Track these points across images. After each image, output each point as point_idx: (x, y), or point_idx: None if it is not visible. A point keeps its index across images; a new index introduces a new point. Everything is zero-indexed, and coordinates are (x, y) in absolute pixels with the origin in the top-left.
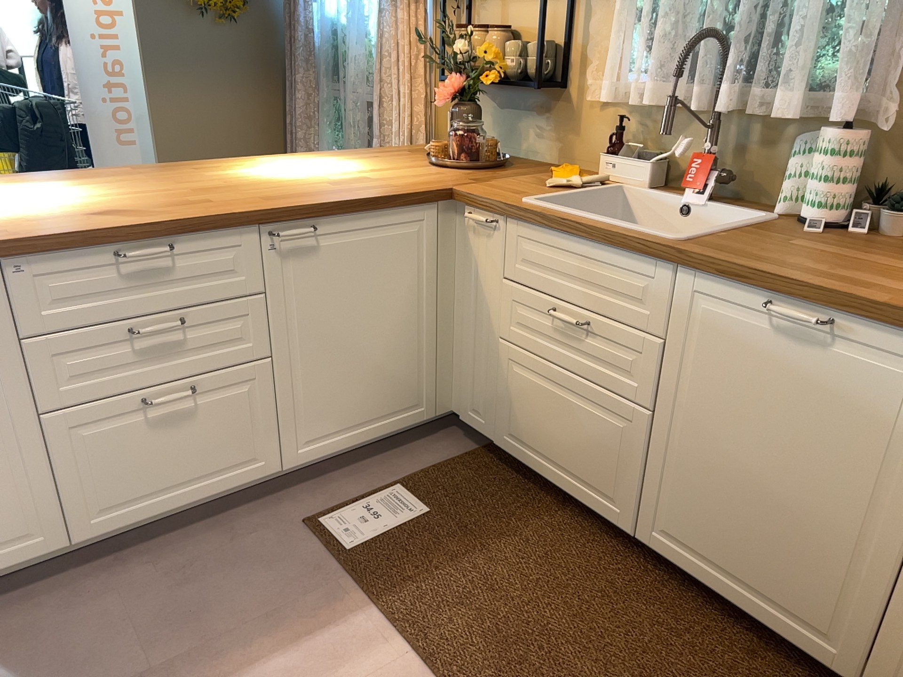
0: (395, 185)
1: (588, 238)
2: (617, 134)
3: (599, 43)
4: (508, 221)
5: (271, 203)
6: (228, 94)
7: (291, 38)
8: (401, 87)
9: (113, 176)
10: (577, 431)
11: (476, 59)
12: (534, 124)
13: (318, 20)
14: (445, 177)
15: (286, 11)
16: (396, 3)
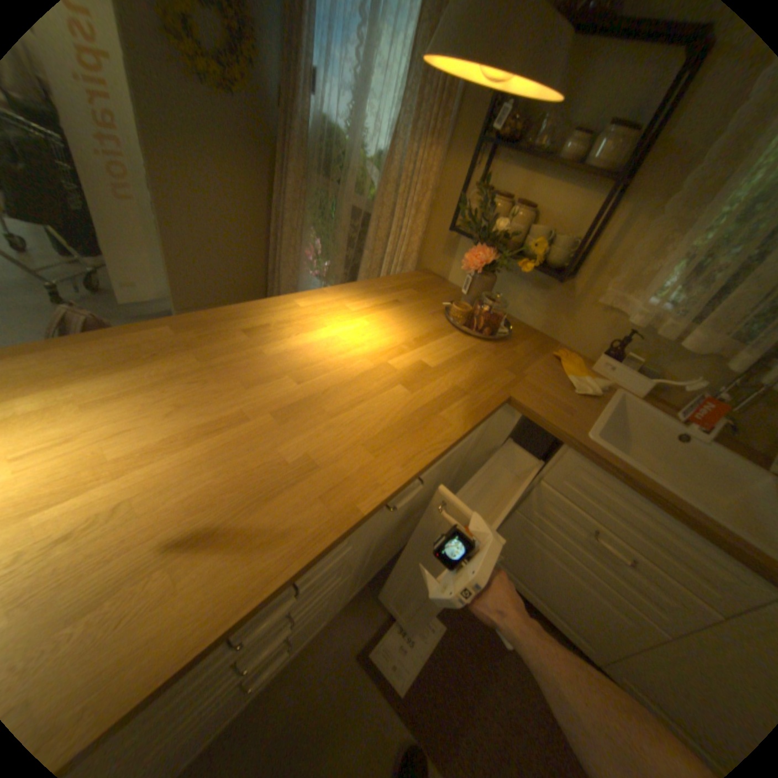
0: (464, 390)
1: (685, 524)
2: (627, 342)
3: (638, 257)
4: (573, 452)
5: (385, 468)
6: (222, 164)
7: (283, 122)
8: (405, 218)
9: (152, 356)
10: (577, 600)
11: (510, 235)
12: (528, 291)
13: (312, 110)
14: (484, 361)
15: (280, 91)
16: (416, 134)
